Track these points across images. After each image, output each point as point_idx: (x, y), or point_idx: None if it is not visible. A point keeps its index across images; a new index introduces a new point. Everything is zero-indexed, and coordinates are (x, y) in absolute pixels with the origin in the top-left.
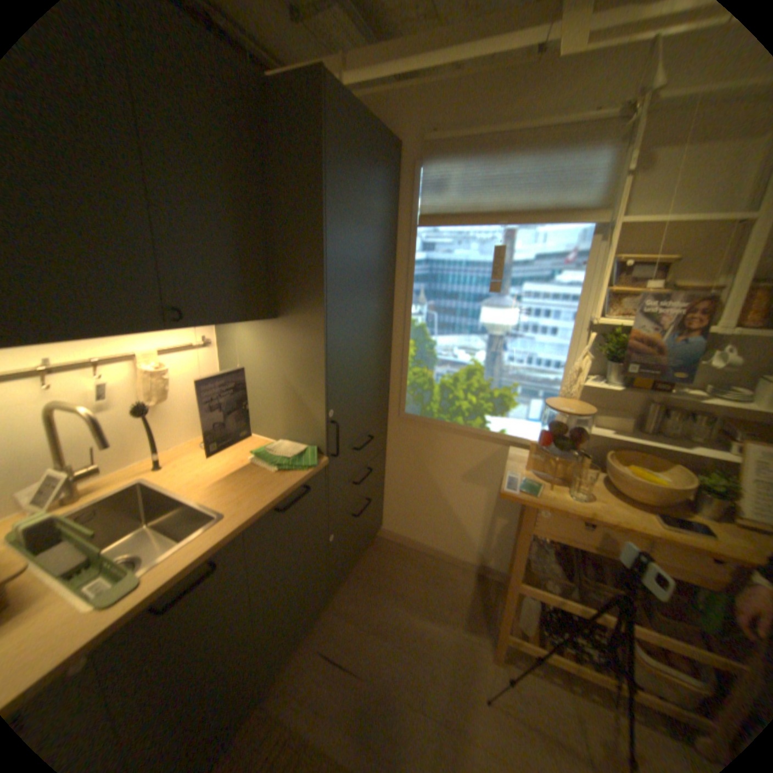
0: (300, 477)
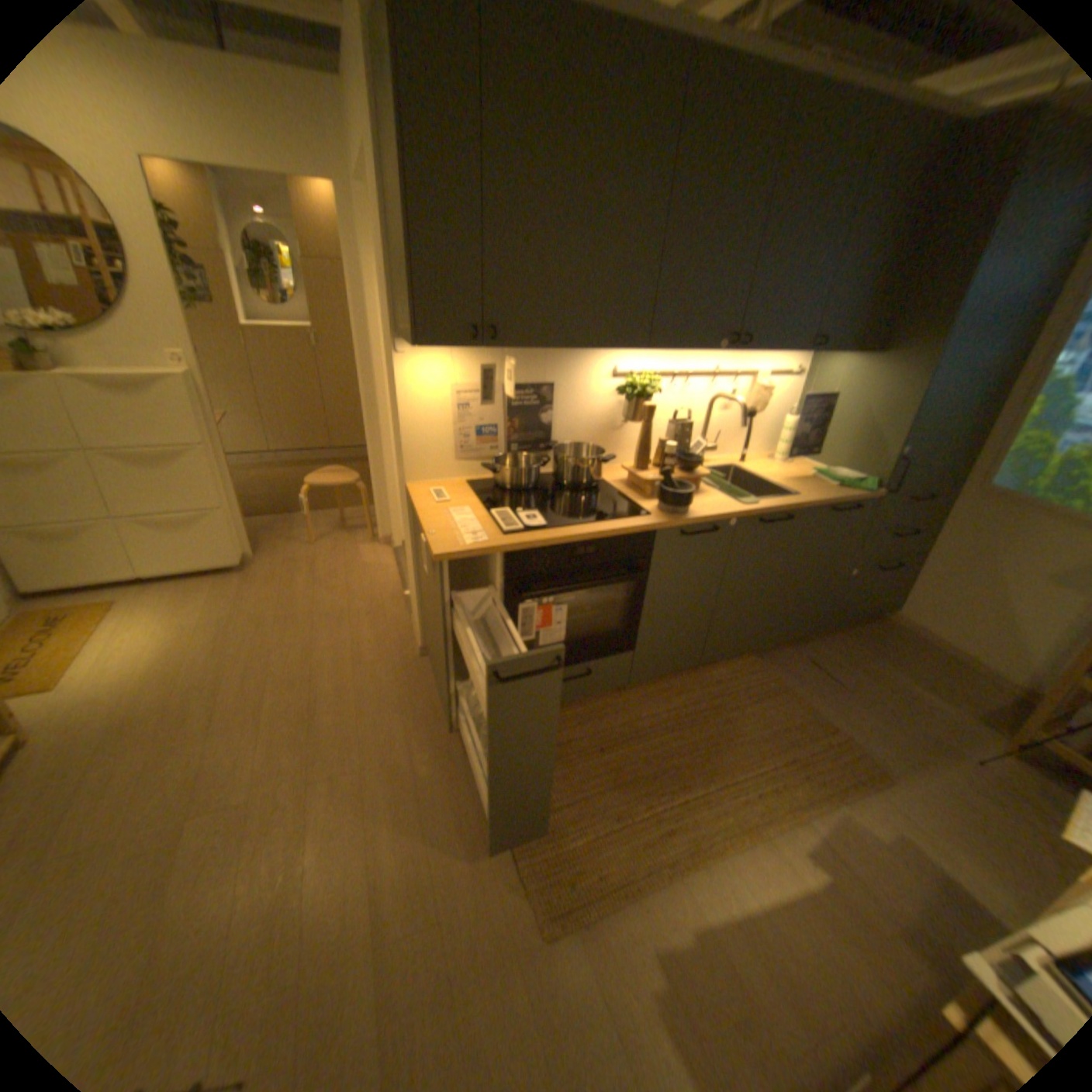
0: (856, 496)
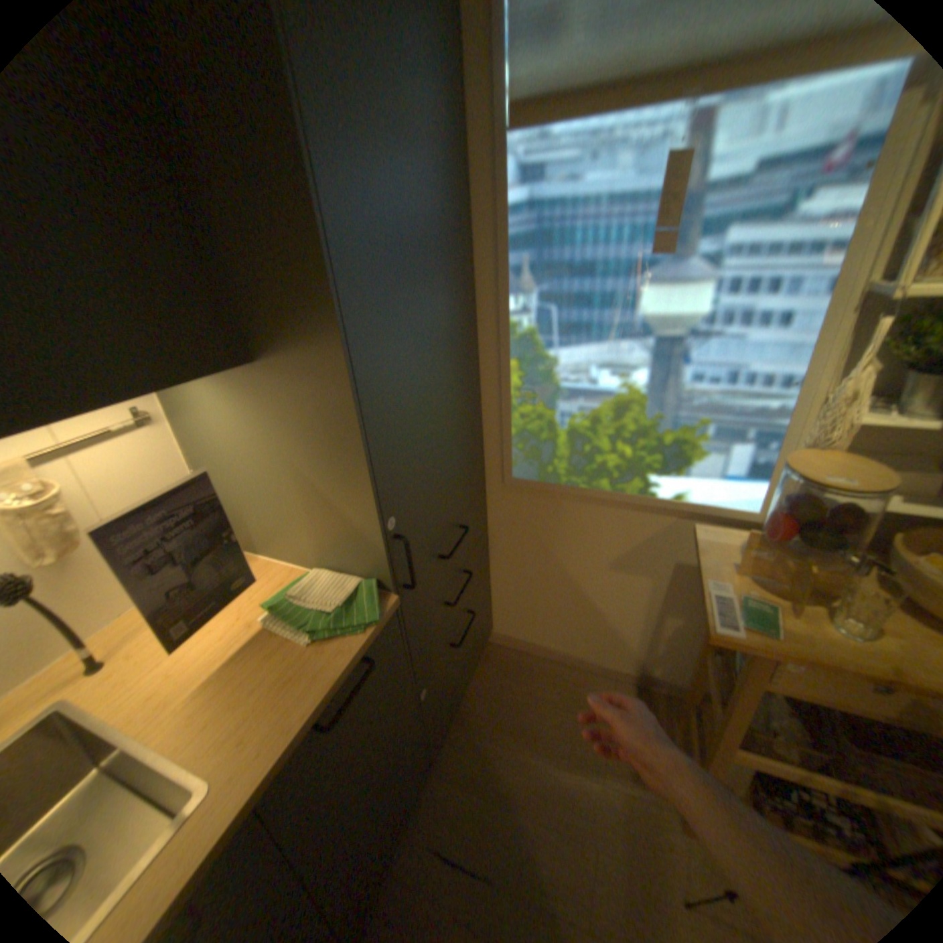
0: (353, 649)
